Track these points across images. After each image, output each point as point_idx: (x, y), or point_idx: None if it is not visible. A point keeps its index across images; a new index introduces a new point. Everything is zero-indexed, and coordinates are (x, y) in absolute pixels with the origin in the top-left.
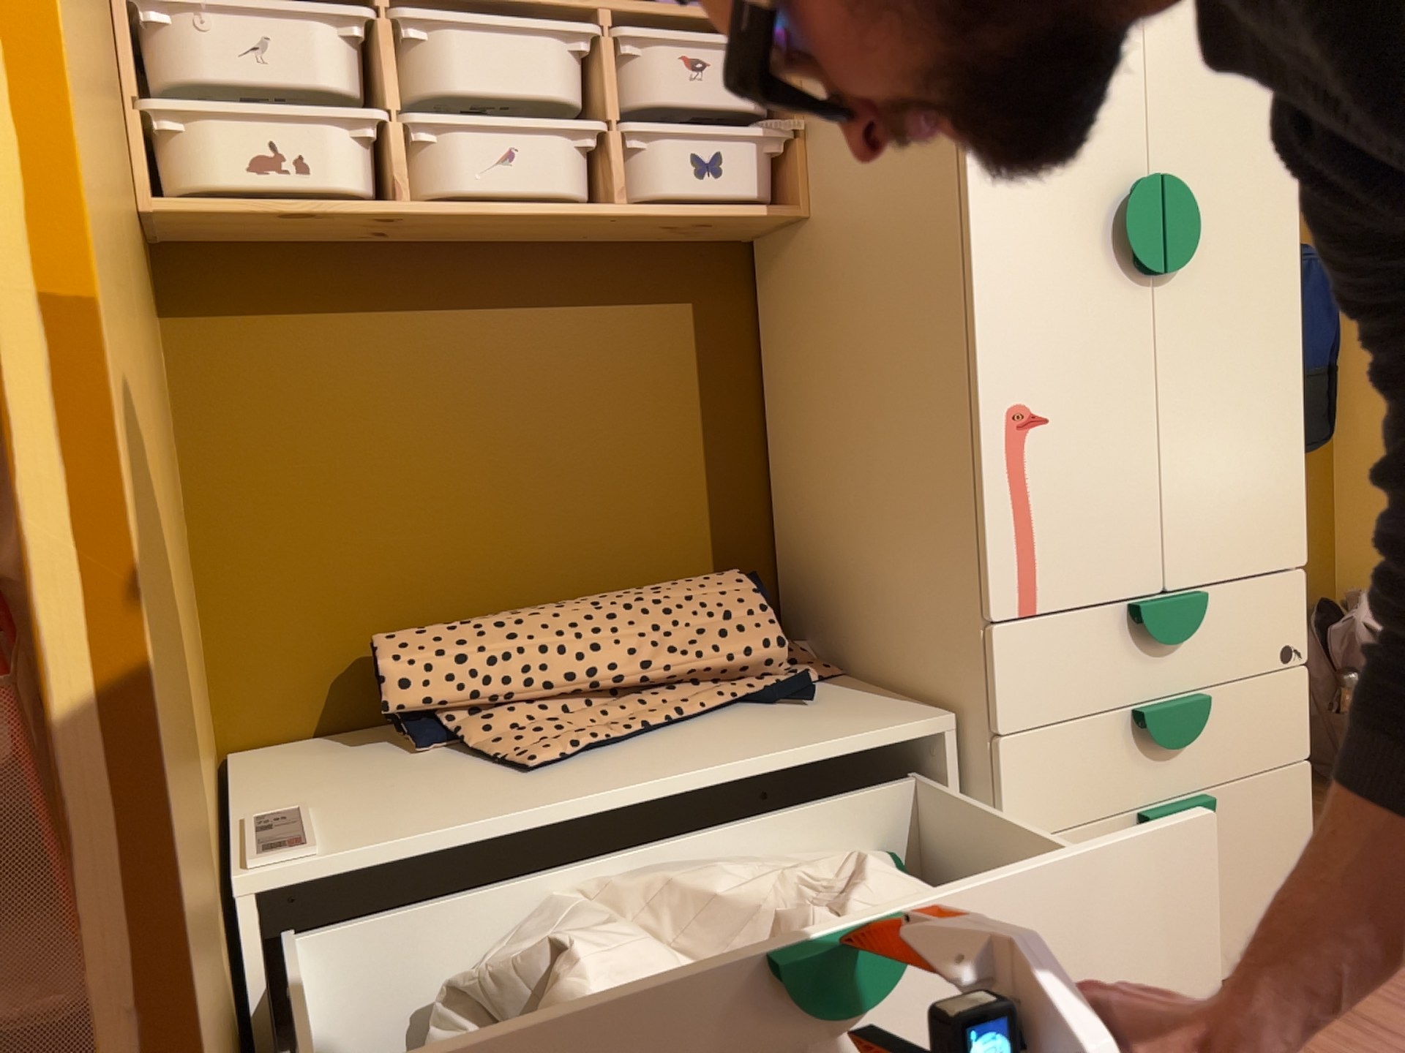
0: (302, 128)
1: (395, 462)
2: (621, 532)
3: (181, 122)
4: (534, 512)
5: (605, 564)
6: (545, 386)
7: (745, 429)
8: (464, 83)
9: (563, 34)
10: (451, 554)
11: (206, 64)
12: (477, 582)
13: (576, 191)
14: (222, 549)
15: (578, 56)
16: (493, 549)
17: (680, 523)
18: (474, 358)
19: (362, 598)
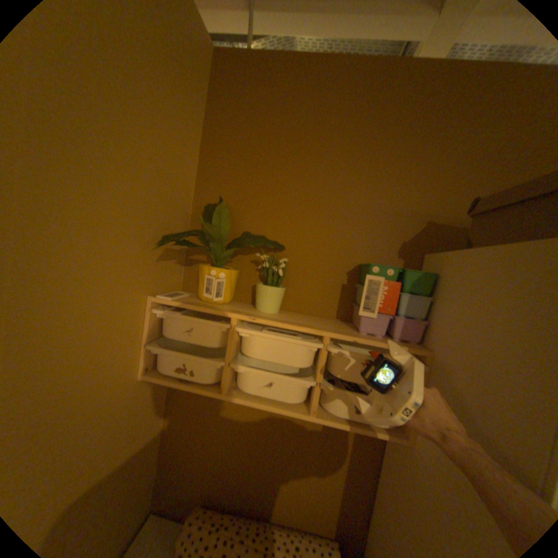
0: (196, 359)
1: (224, 445)
2: (299, 501)
3: (159, 350)
4: (267, 480)
5: (289, 509)
6: (284, 437)
7: (366, 484)
8: (259, 354)
9: (305, 343)
10: (234, 482)
11: (170, 333)
12: (240, 495)
13: (296, 403)
14: (167, 451)
15: (312, 350)
16: (249, 486)
17: (325, 508)
18: (260, 419)
19: (202, 483)
